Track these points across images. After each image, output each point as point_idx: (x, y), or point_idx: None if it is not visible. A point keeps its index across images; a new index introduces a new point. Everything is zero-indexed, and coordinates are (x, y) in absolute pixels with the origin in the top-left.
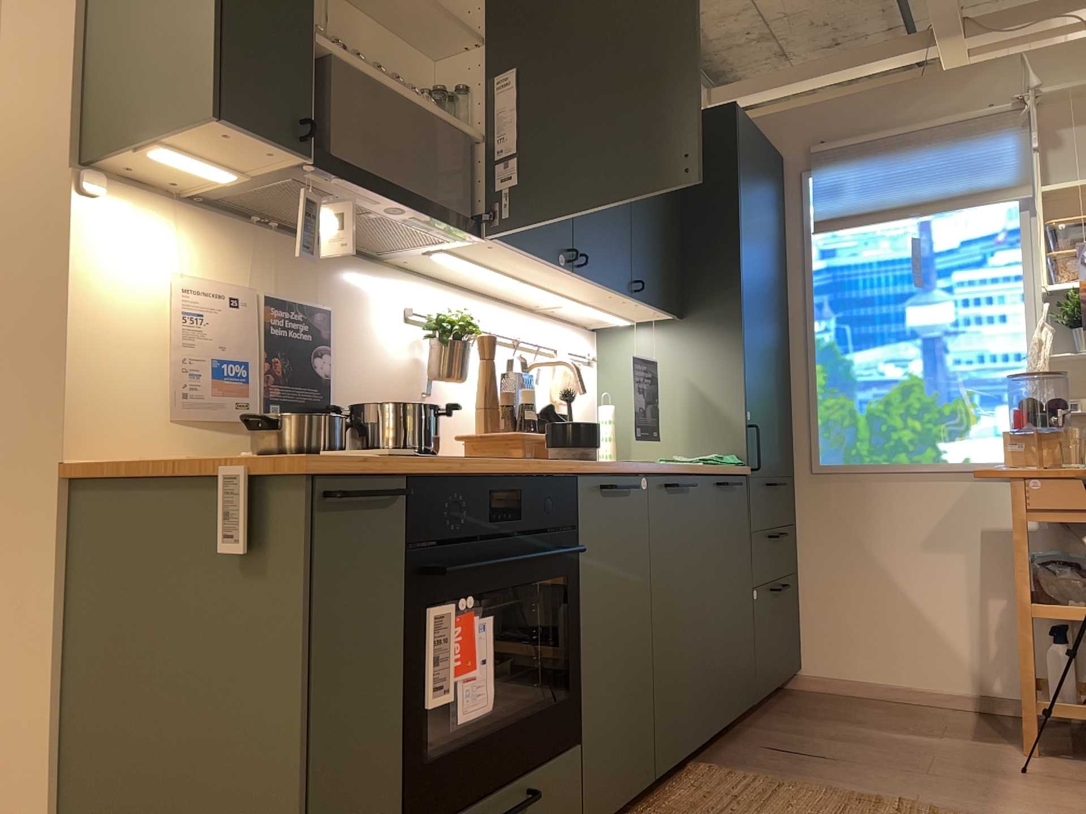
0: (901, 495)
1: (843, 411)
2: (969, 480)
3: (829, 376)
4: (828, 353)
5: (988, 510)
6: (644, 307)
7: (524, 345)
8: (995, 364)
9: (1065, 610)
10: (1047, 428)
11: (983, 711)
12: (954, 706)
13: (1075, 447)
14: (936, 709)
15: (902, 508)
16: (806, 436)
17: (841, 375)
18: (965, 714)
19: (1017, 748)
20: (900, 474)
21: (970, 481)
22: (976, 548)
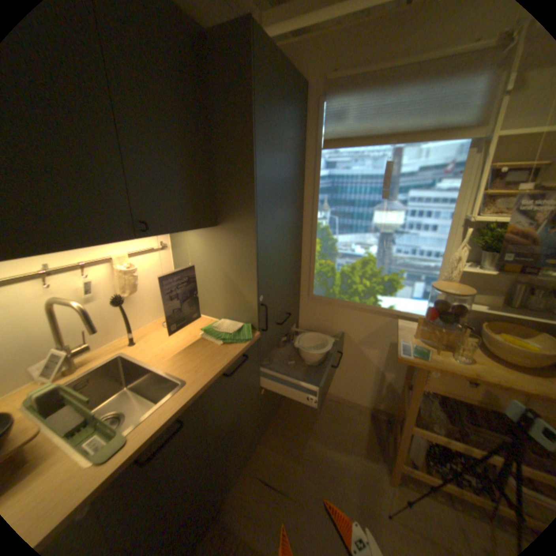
0: (353, 318)
1: (328, 268)
2: (390, 317)
3: (323, 247)
4: (324, 233)
5: (397, 335)
6: (171, 231)
7: (62, 269)
8: (422, 257)
9: (432, 437)
10: (451, 325)
11: (374, 416)
12: (361, 411)
13: (467, 344)
14: (352, 412)
15: (352, 324)
16: (307, 278)
17: (330, 248)
18: (365, 419)
19: (386, 473)
20: (354, 307)
21: (391, 320)
22: (386, 350)
